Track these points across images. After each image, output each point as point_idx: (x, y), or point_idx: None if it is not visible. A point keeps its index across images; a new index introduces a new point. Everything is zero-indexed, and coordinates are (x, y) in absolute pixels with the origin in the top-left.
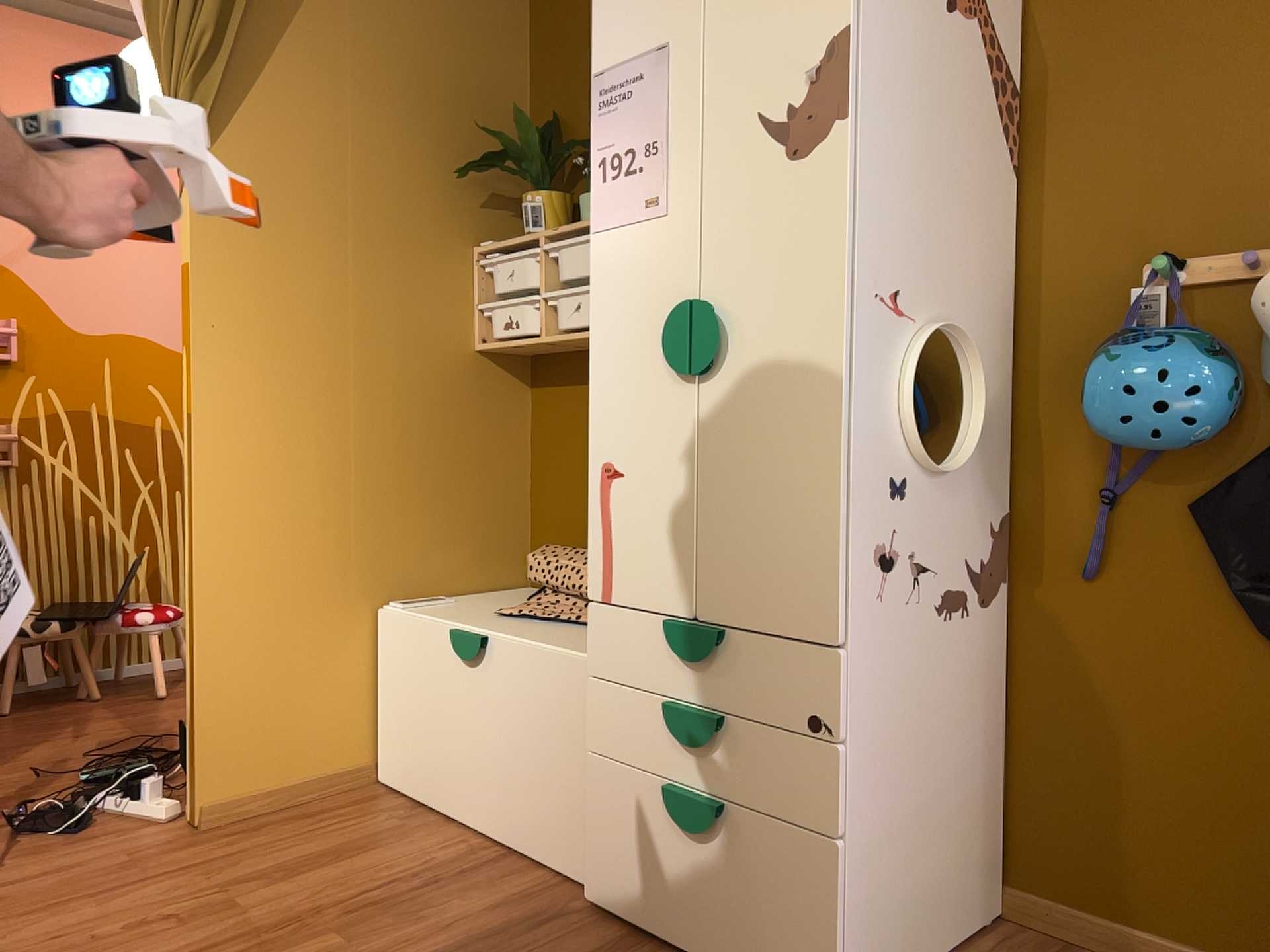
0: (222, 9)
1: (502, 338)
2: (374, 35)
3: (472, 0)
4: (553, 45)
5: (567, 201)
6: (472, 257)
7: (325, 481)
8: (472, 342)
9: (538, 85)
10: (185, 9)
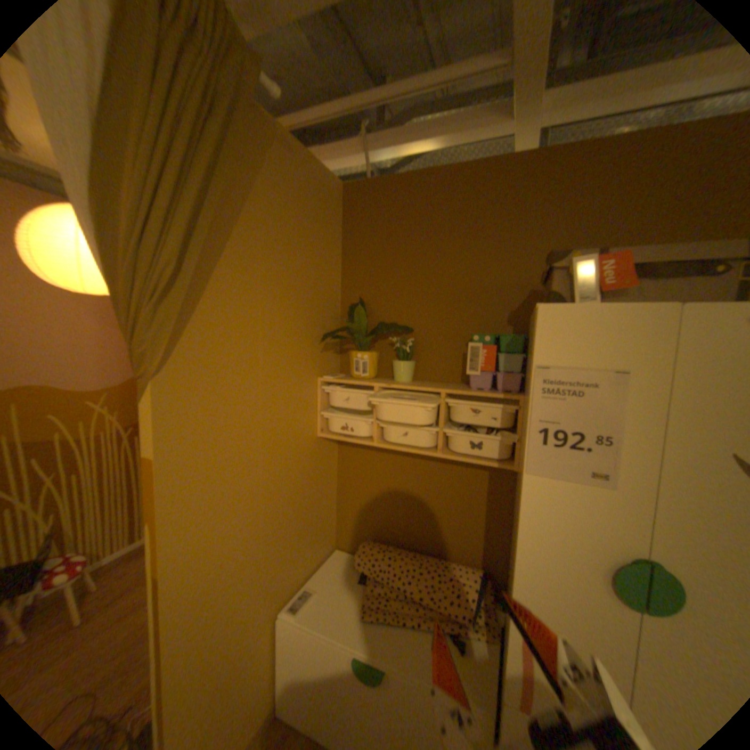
0: (181, 242)
1: (341, 435)
2: (273, 251)
3: (319, 225)
4: (360, 256)
5: (378, 356)
6: (318, 383)
7: (247, 563)
8: (317, 433)
9: (347, 277)
10: (145, 241)
